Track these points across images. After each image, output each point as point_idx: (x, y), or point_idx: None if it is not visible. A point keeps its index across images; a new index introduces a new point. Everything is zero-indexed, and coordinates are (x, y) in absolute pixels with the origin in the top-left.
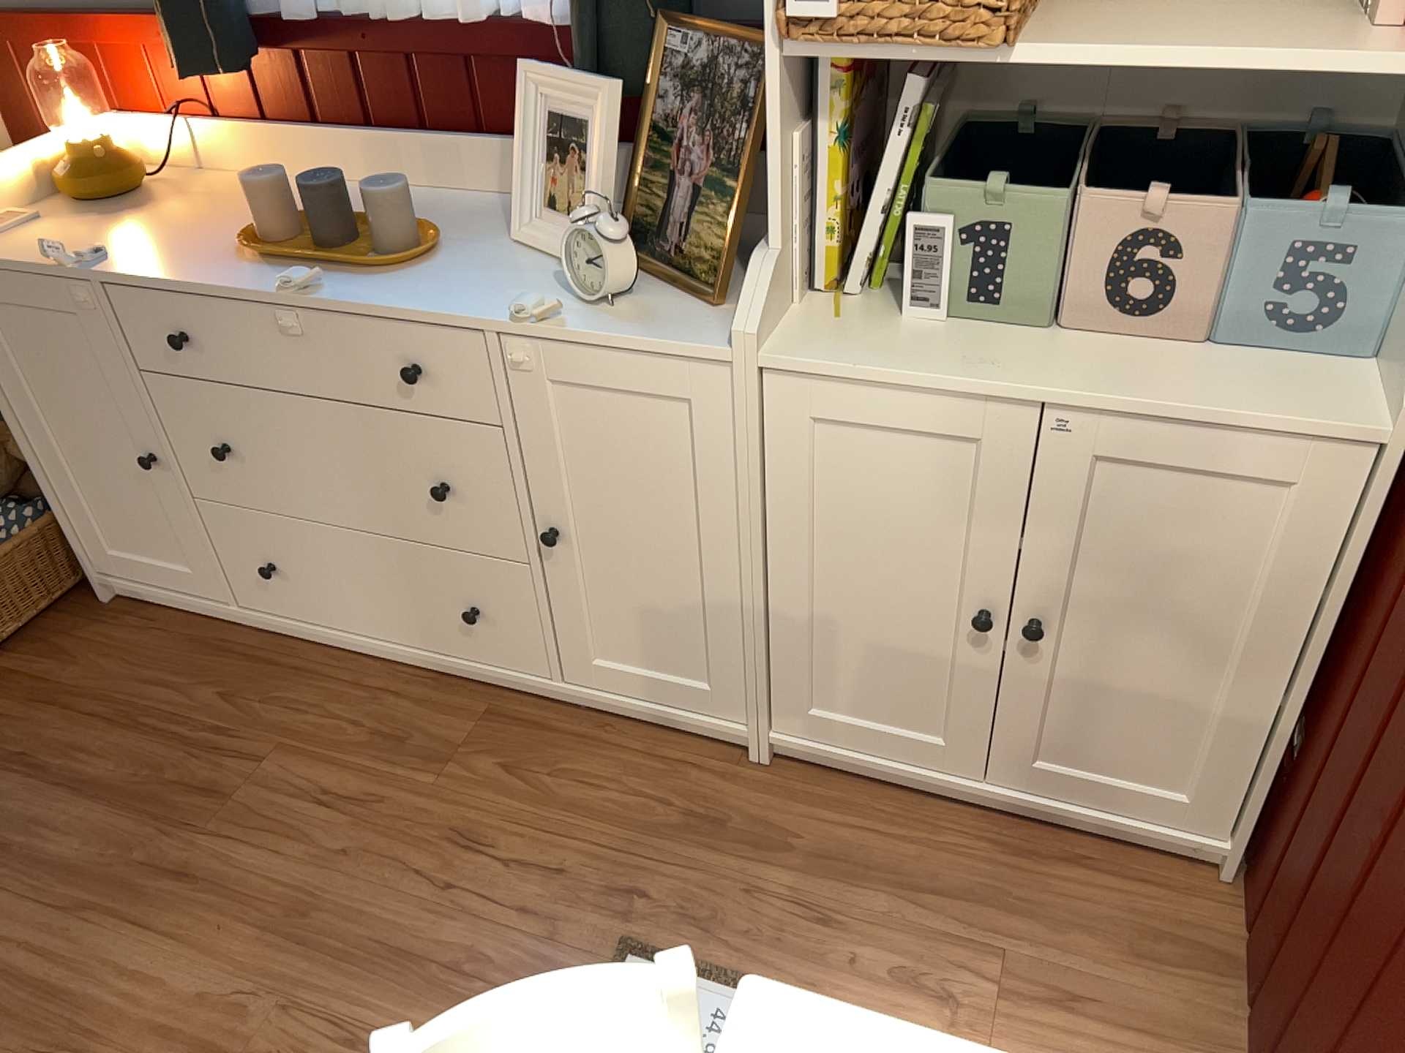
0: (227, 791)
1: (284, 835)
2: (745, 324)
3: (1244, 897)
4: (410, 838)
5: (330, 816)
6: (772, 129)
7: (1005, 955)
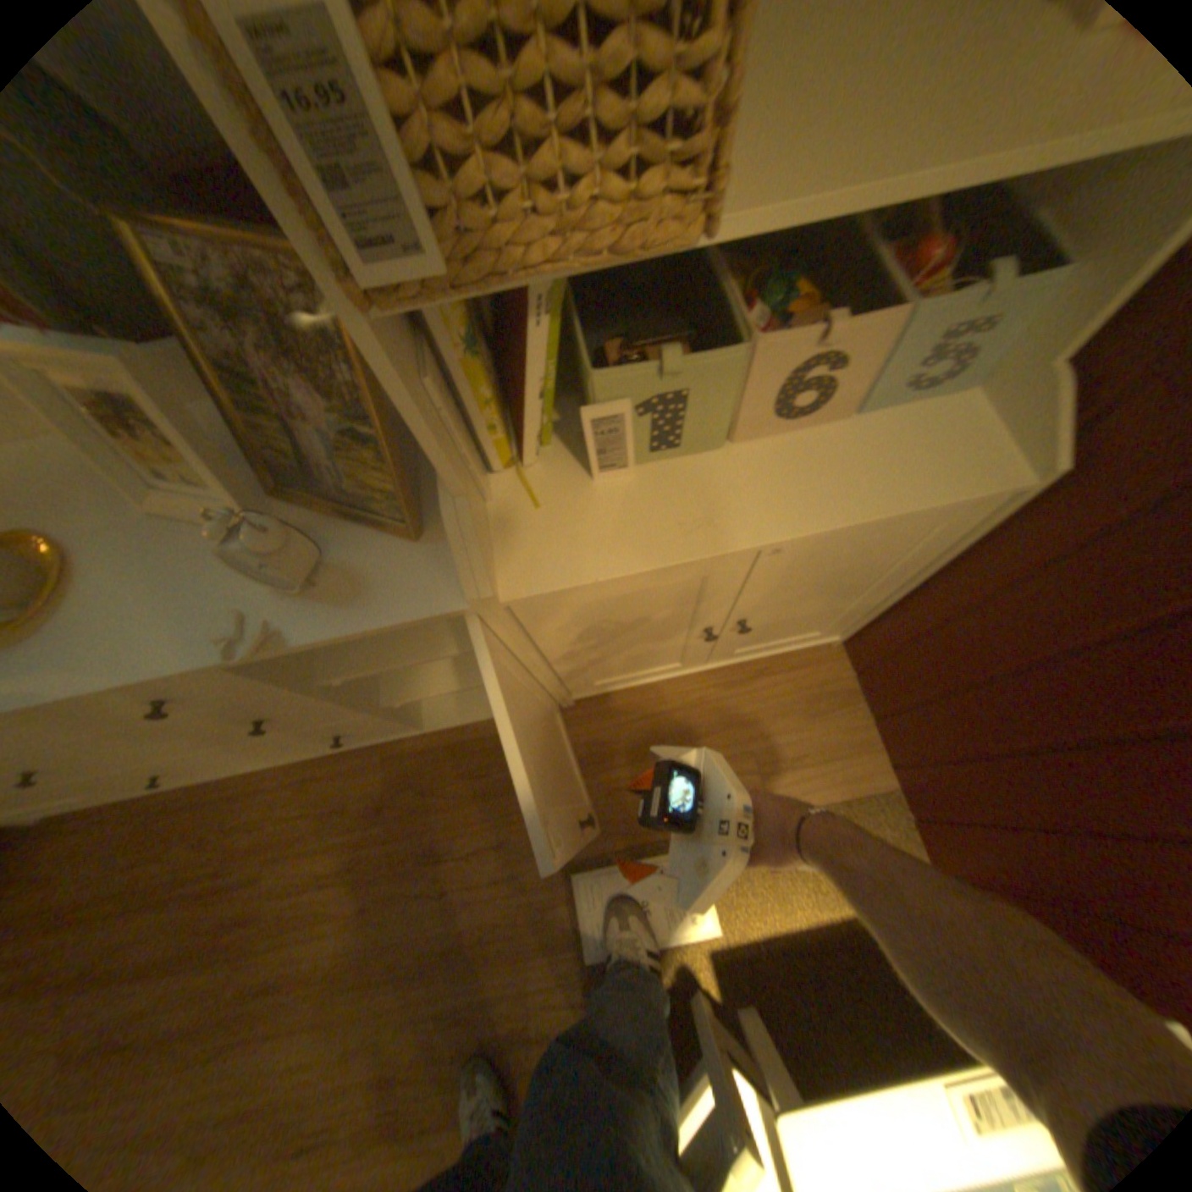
0: (246, 927)
1: (310, 933)
2: (471, 588)
3: (857, 665)
4: (393, 885)
5: (330, 903)
6: (397, 393)
7: (757, 761)
